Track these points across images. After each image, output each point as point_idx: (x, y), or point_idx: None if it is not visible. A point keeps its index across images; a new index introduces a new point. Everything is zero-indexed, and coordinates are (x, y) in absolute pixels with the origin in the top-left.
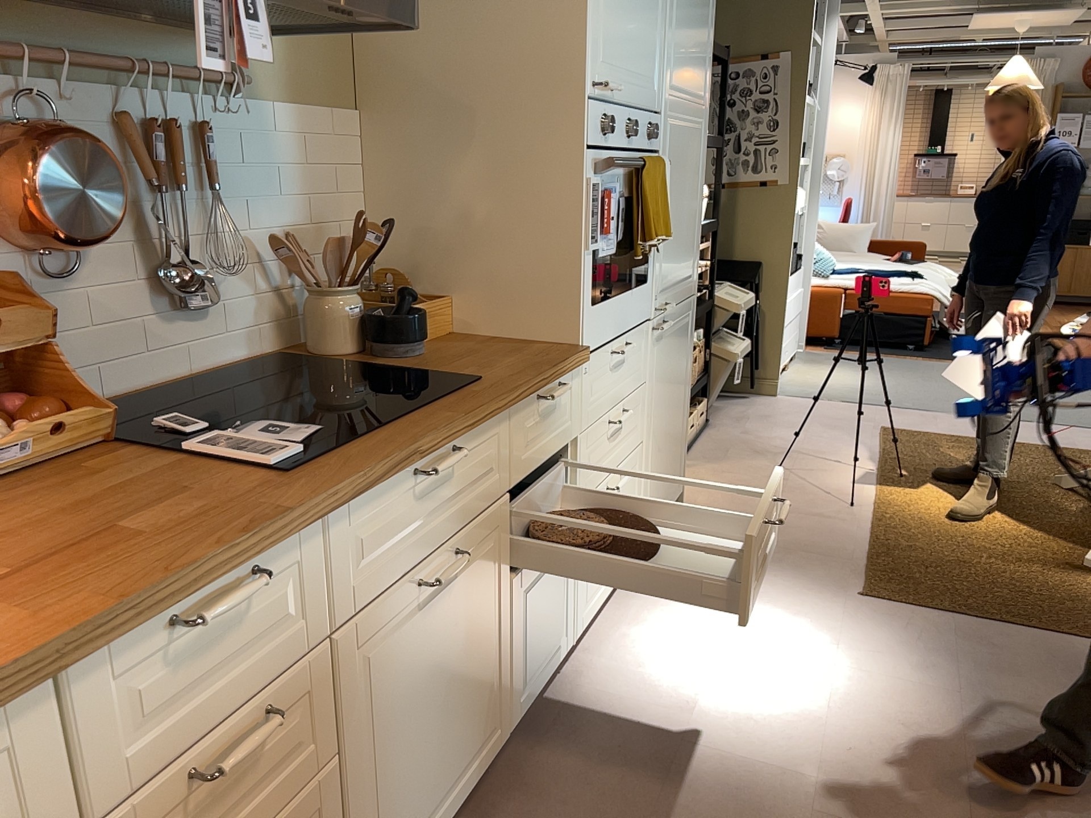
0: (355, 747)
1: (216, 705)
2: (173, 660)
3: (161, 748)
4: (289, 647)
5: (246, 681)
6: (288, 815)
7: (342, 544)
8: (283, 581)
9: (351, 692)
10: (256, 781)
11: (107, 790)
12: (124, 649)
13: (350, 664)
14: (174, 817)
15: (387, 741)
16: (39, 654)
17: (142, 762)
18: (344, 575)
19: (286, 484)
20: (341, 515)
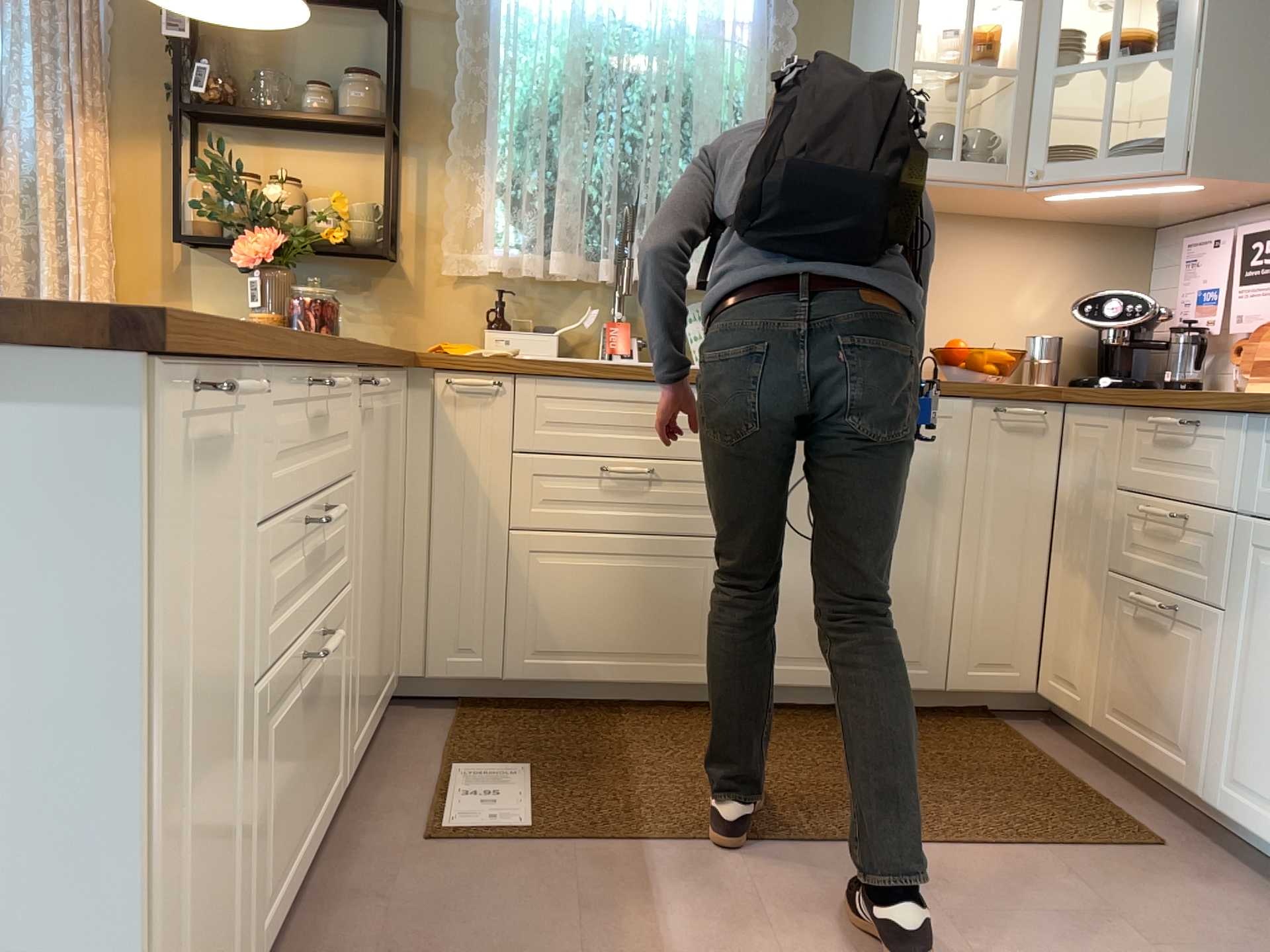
0: (1237, 629)
1: (1167, 486)
2: (1157, 442)
3: (1143, 482)
4: (1208, 493)
5: (1182, 489)
6: (1185, 609)
7: (1259, 452)
8: (1216, 446)
9: (1243, 579)
10: (1175, 558)
11: (1125, 478)
12: (1143, 419)
13: (1246, 554)
14: (1142, 526)
15: (1265, 667)
16: (1116, 394)
17: (1137, 480)
18: (1256, 478)
19: (1261, 396)
20: (1261, 429)
